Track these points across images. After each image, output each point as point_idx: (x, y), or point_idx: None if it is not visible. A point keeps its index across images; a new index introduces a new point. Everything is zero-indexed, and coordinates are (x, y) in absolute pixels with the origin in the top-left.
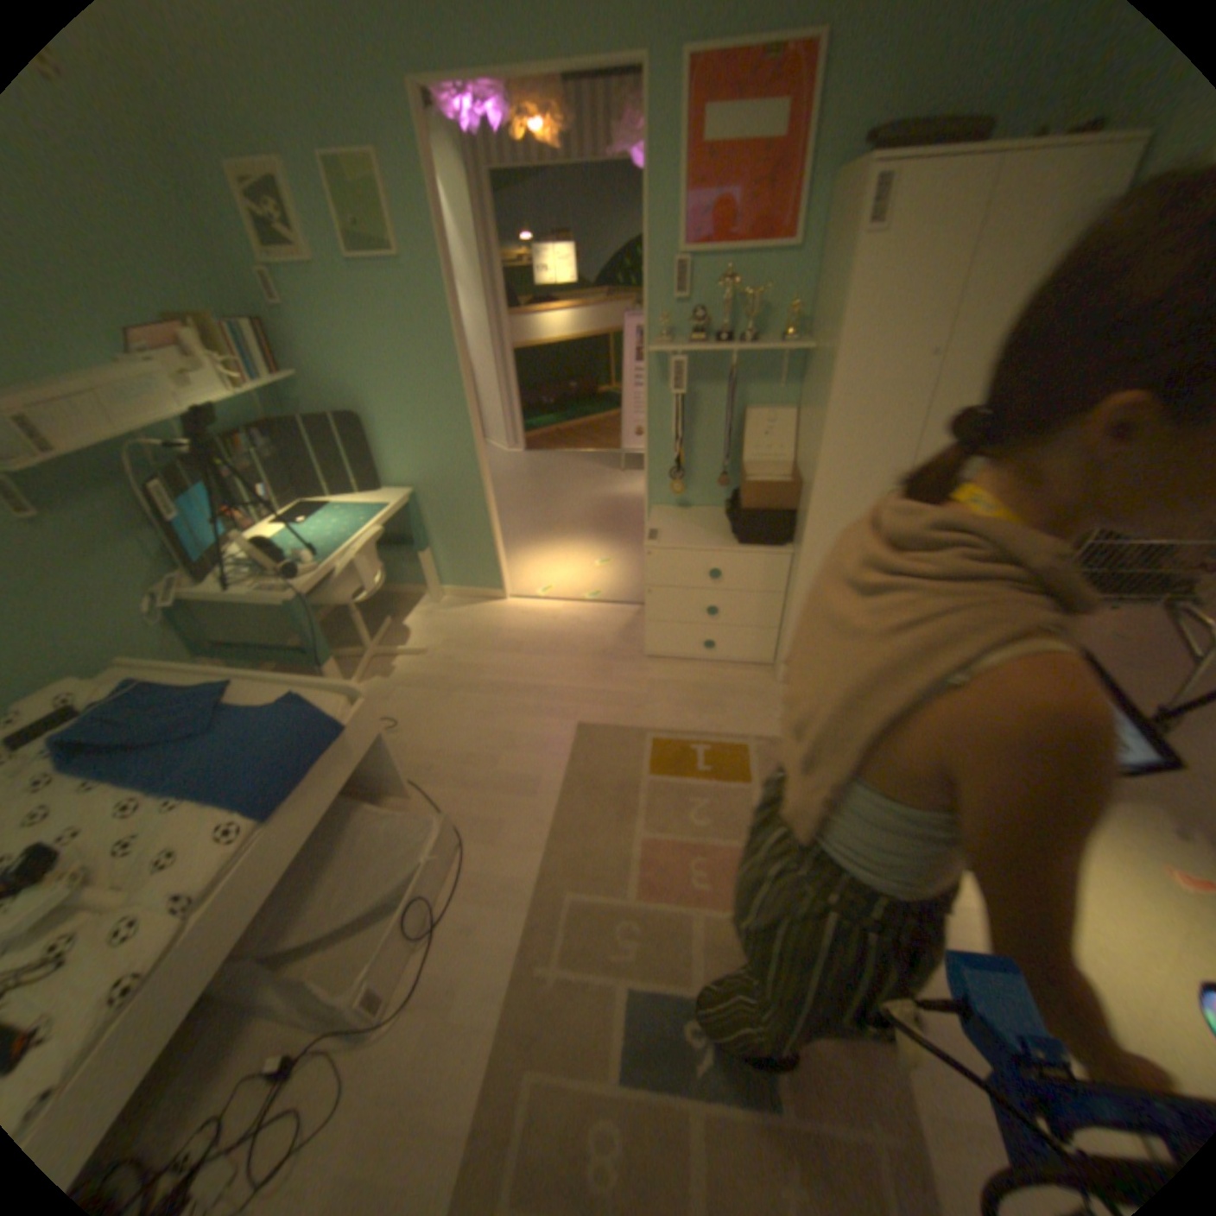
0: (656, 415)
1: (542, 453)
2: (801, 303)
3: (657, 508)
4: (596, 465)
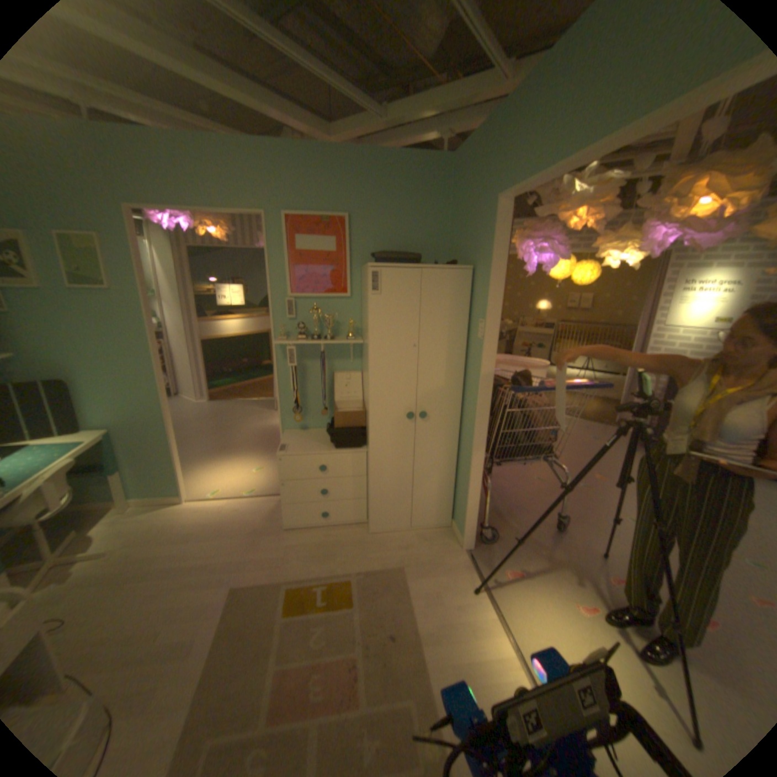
0: (284, 377)
1: (222, 402)
2: (356, 322)
3: (288, 431)
4: (259, 407)
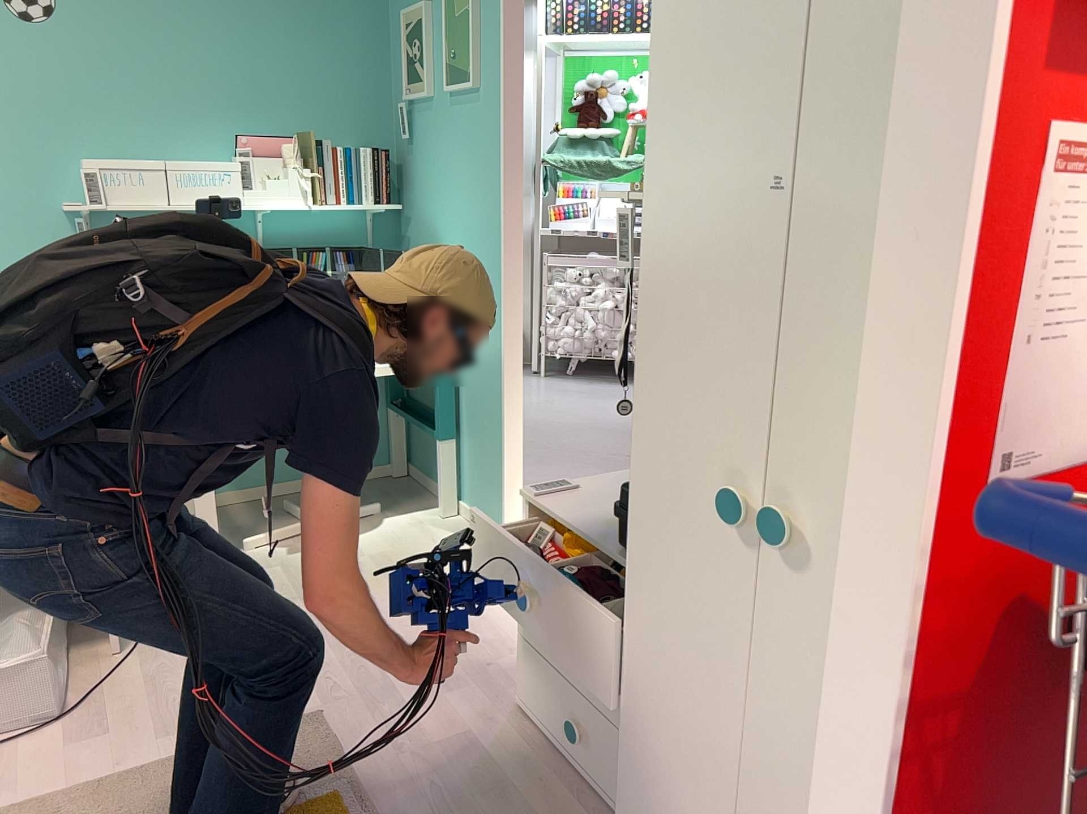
0: None
1: None
2: None
3: None
4: None
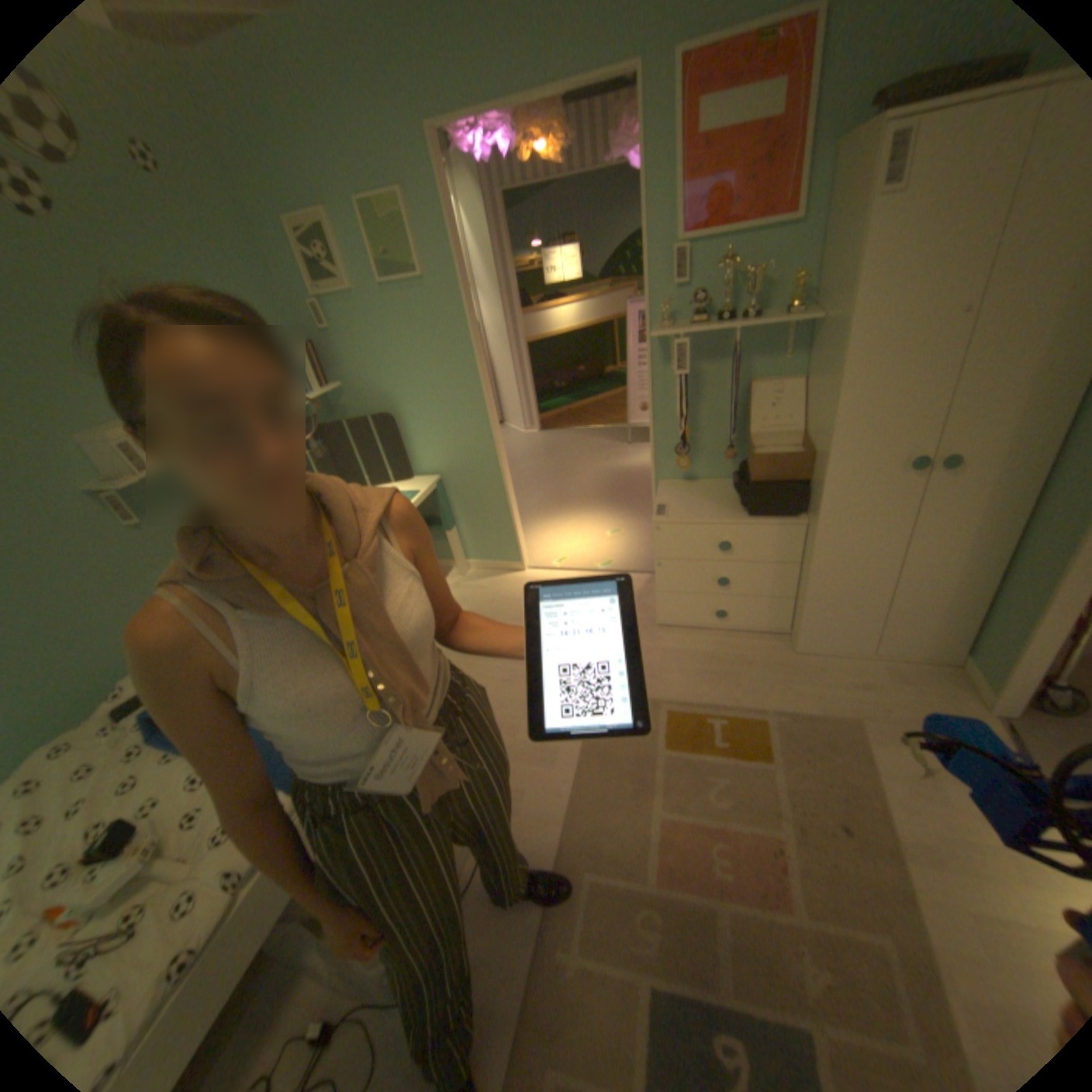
0: (661, 394)
1: (556, 431)
2: (807, 273)
3: (664, 482)
4: (605, 439)
